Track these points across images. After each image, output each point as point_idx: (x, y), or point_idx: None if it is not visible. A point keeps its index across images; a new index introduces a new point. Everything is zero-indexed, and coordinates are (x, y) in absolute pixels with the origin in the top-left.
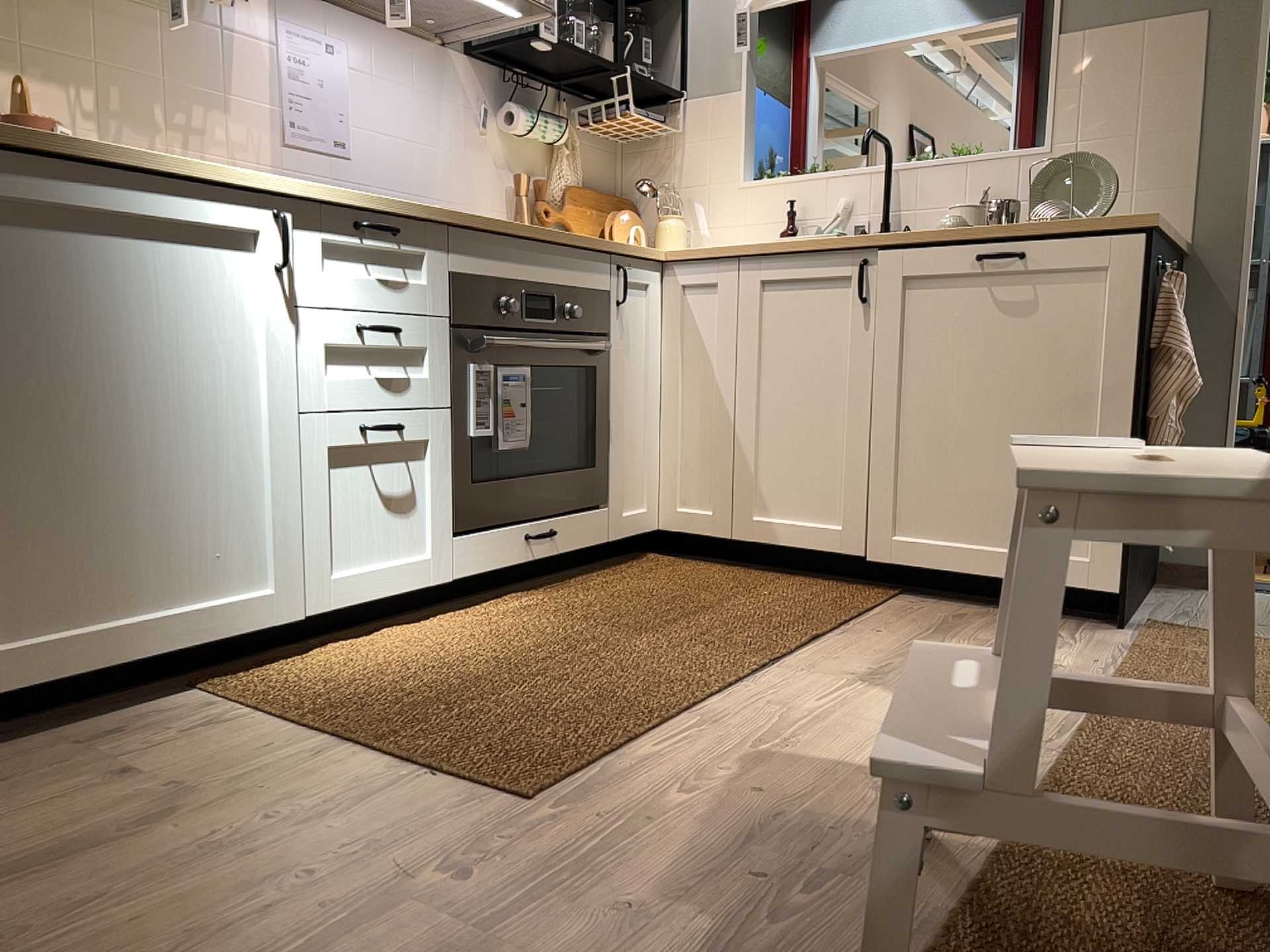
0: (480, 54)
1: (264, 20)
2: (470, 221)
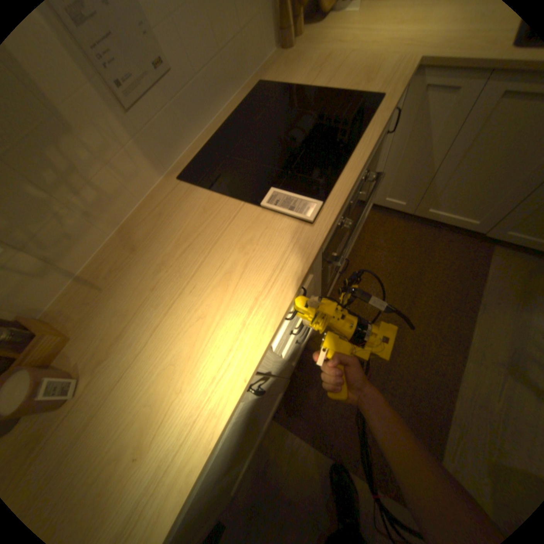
0: None
1: None
2: (331, 221)
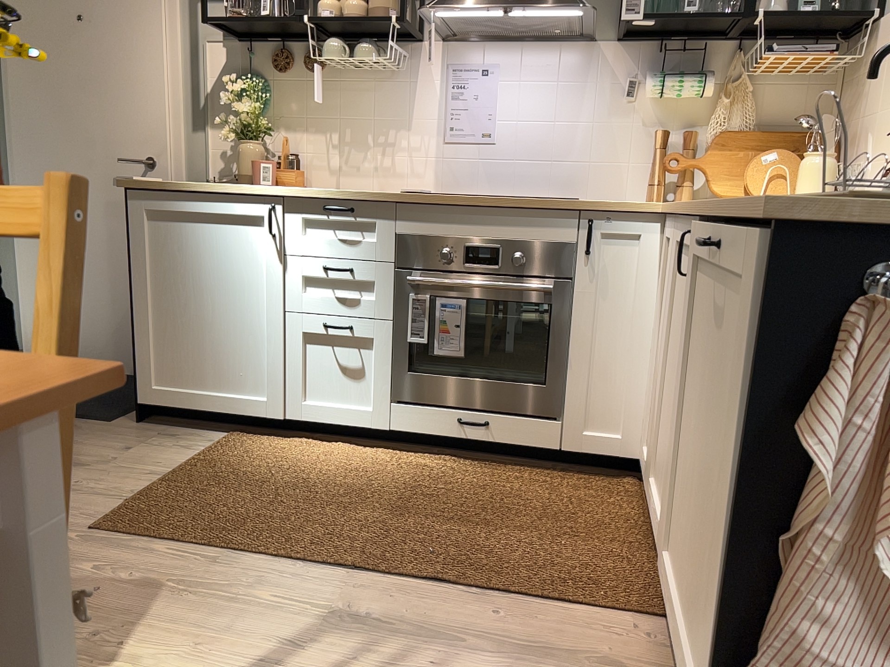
0: (622, 36)
1: (434, 64)
2: (409, 199)
